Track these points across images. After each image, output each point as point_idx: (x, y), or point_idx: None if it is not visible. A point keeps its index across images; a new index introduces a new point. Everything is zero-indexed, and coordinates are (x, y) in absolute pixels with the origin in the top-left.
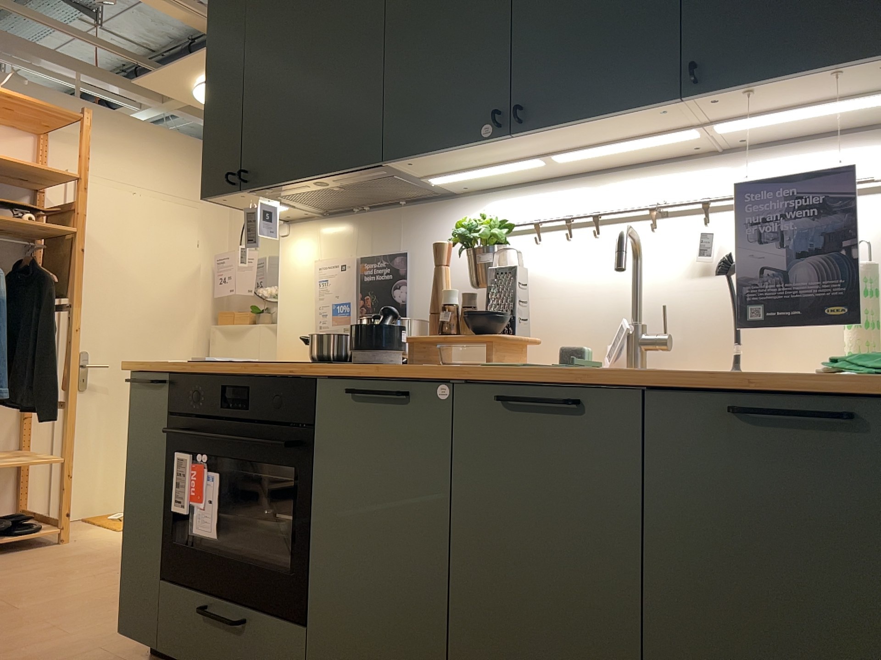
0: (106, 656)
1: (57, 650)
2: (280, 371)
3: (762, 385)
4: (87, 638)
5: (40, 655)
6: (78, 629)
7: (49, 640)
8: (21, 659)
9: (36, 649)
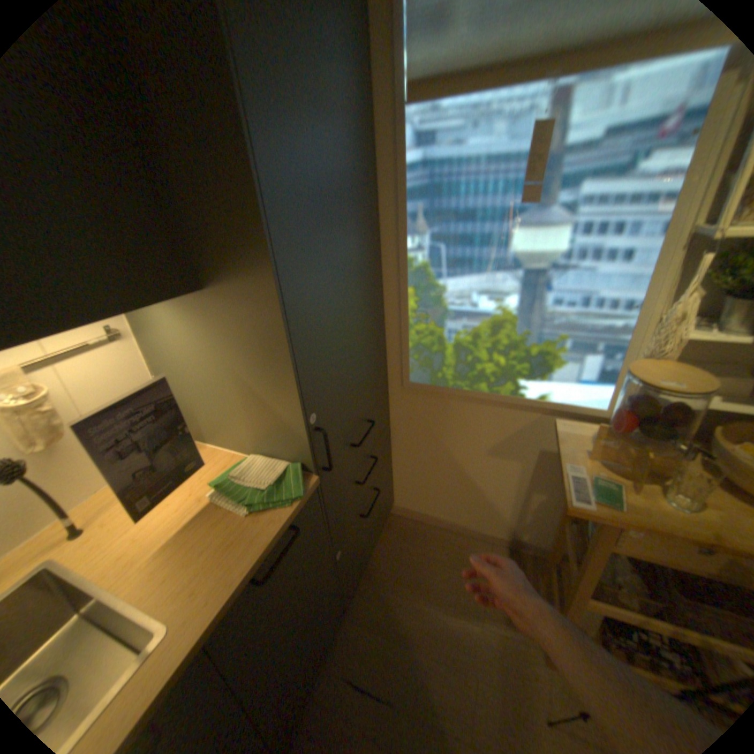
0: None
1: None
2: None
3: (262, 558)
4: None
5: None
6: None
7: None
8: None
9: None
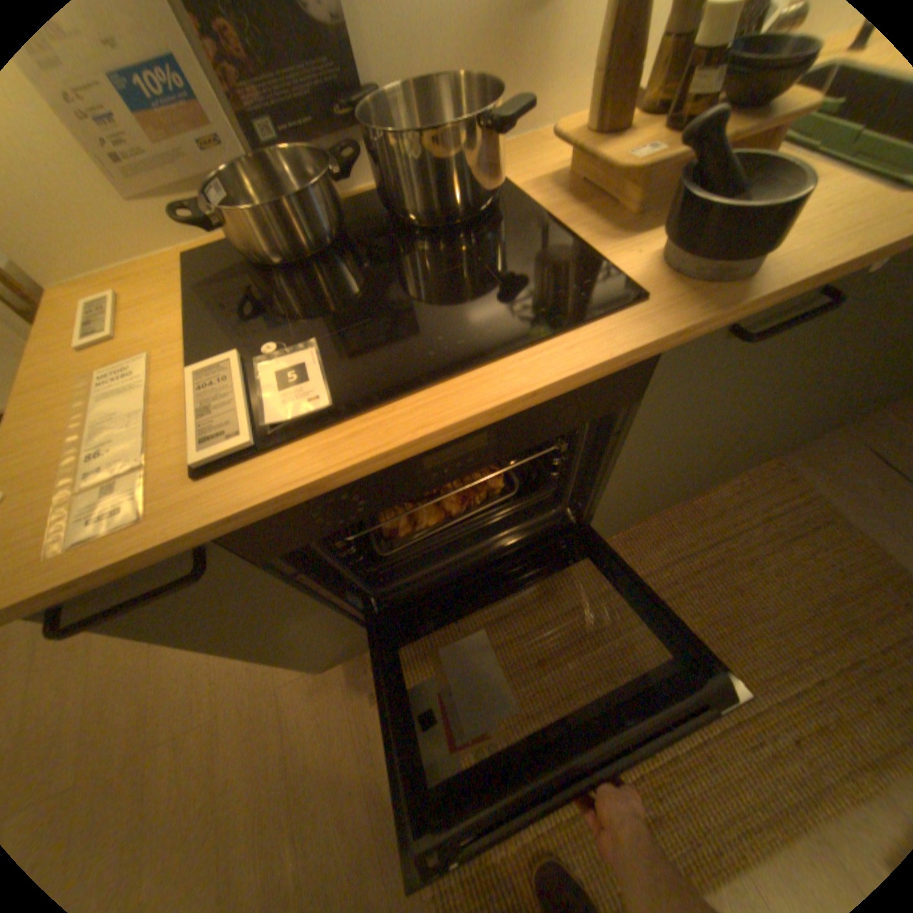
0: (299, 683)
1: (245, 735)
2: (571, 367)
3: None
4: (232, 698)
5: (243, 757)
6: (199, 706)
7: (210, 743)
8: (241, 781)
9: (225, 762)
